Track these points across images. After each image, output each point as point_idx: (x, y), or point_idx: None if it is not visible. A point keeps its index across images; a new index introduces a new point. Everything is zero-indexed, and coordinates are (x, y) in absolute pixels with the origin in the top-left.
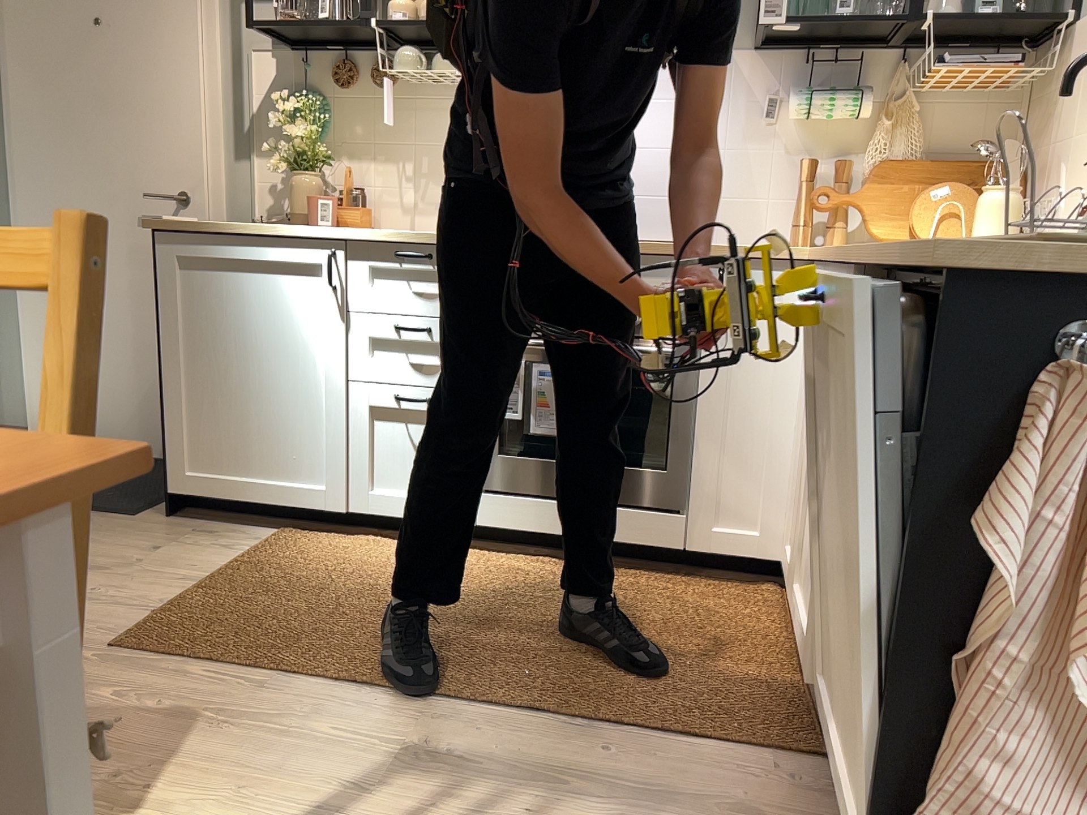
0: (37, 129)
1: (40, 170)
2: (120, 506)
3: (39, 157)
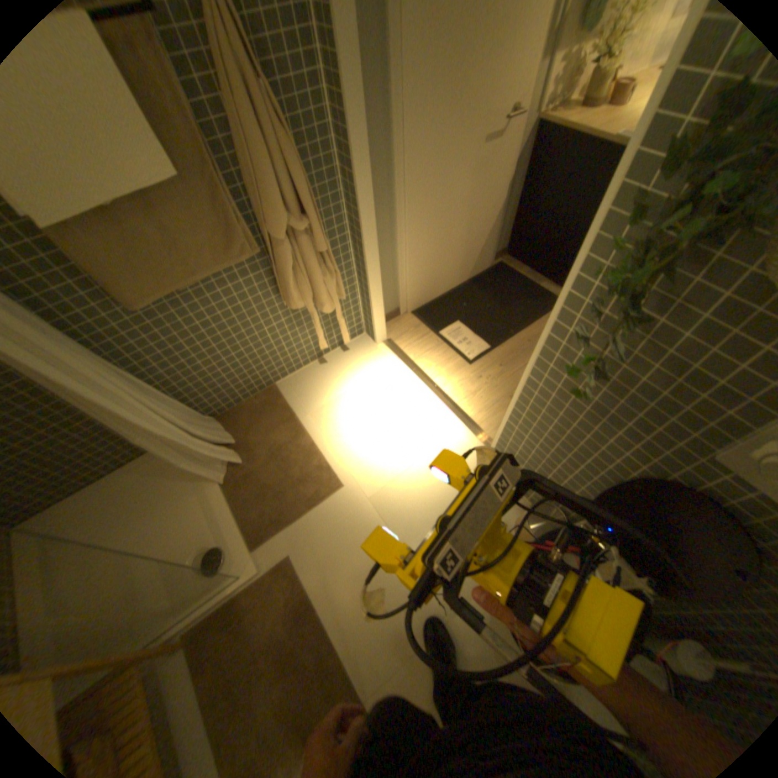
0: (427, 78)
1: (426, 122)
2: (548, 303)
3: (426, 108)
